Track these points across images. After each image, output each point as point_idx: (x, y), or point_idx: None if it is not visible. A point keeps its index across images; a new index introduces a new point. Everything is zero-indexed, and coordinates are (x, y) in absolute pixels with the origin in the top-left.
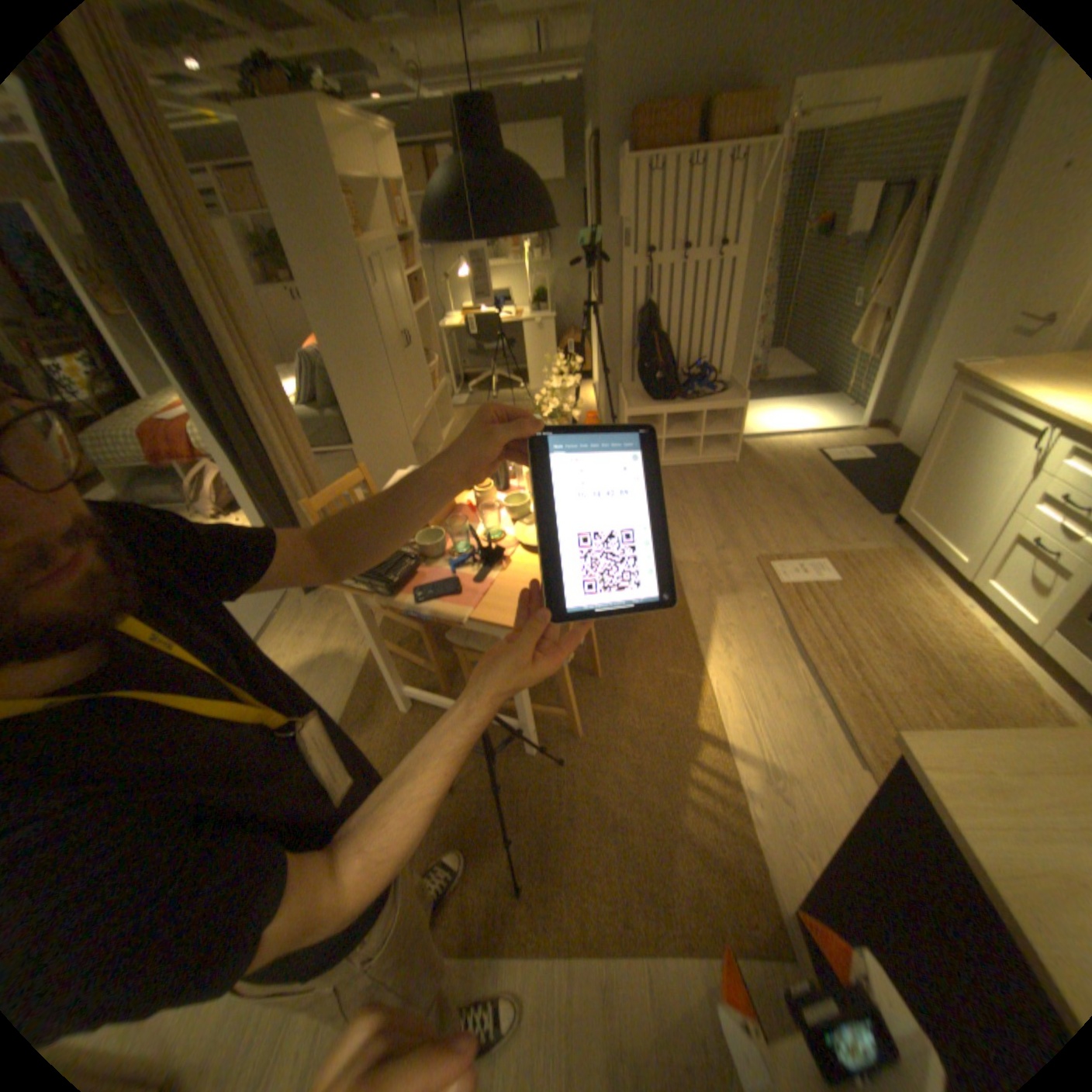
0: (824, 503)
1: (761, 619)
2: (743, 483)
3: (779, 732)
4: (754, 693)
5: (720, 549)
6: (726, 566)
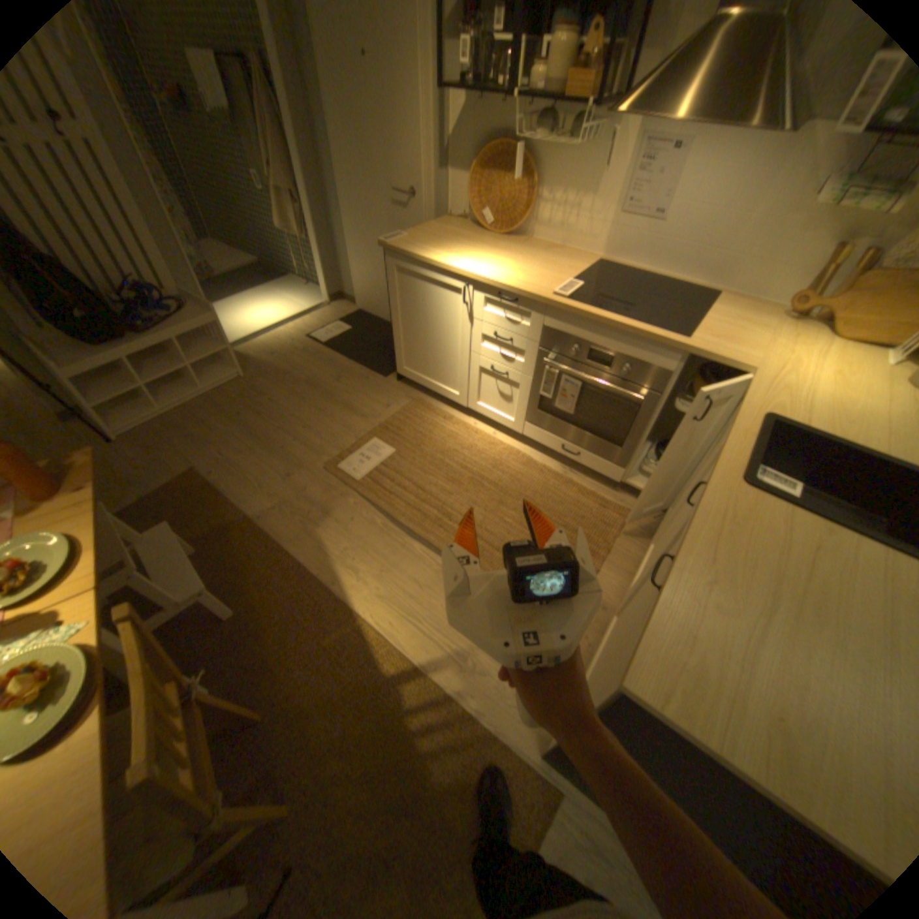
0: (343, 386)
1: (364, 524)
2: (263, 396)
3: (440, 618)
4: (403, 600)
5: (287, 477)
6: (304, 492)
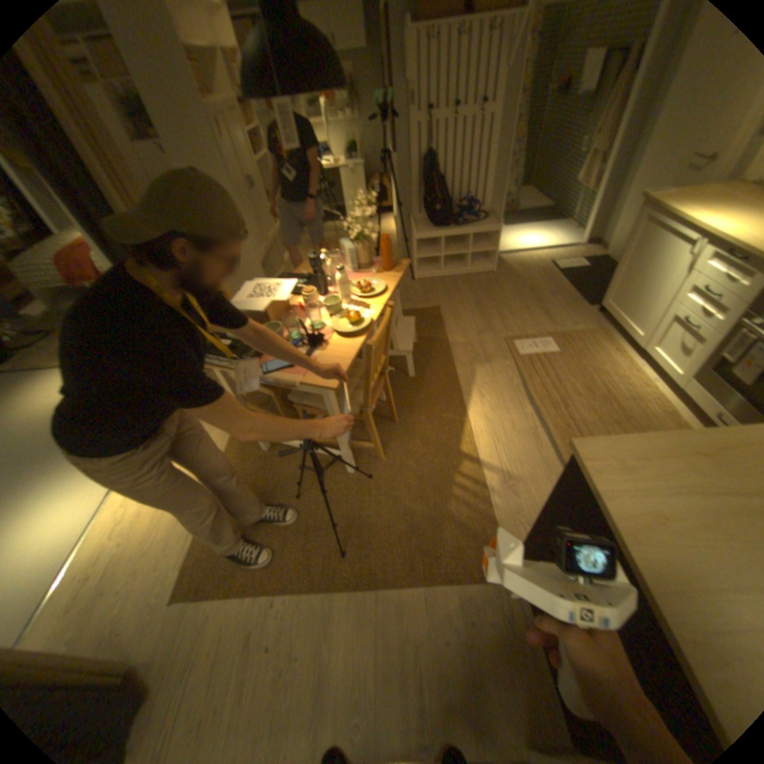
0: (552, 299)
1: (505, 379)
2: (497, 286)
3: (512, 450)
4: (497, 427)
5: (480, 333)
6: (483, 345)
